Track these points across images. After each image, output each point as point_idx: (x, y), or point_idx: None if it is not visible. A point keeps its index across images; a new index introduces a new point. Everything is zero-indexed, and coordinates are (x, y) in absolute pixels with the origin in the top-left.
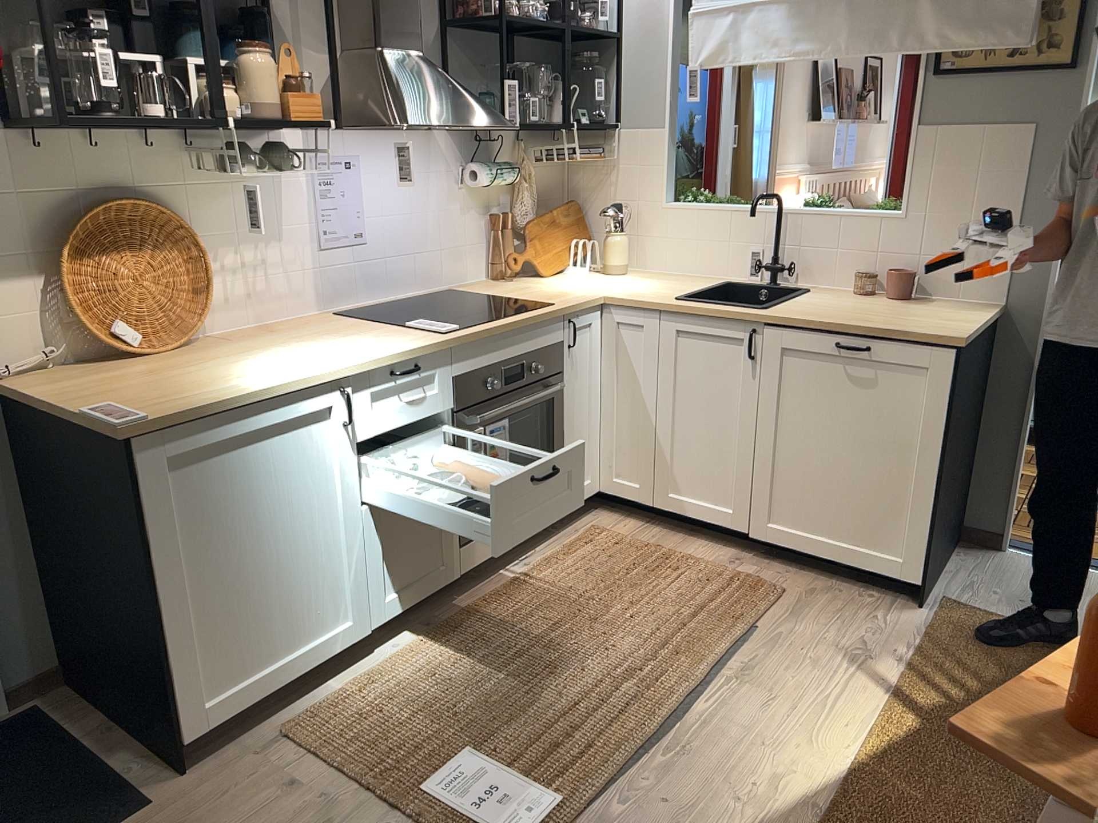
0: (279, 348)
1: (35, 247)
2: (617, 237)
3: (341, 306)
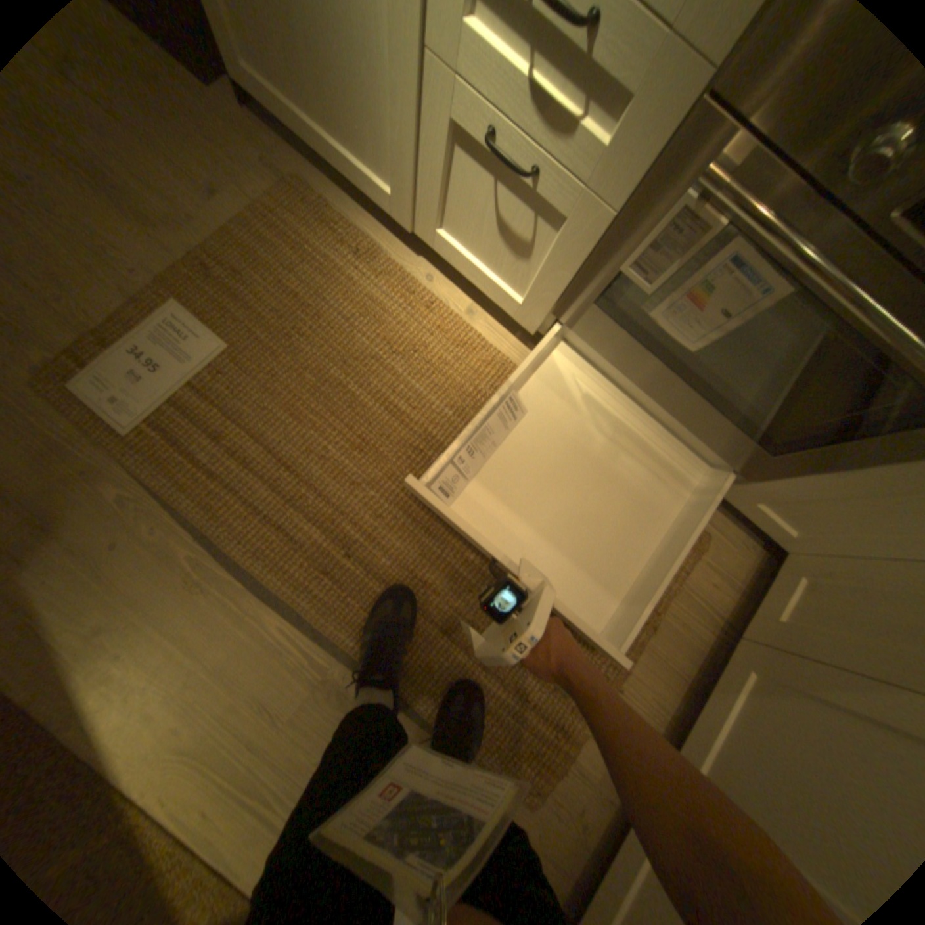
0: None
1: None
2: None
3: None
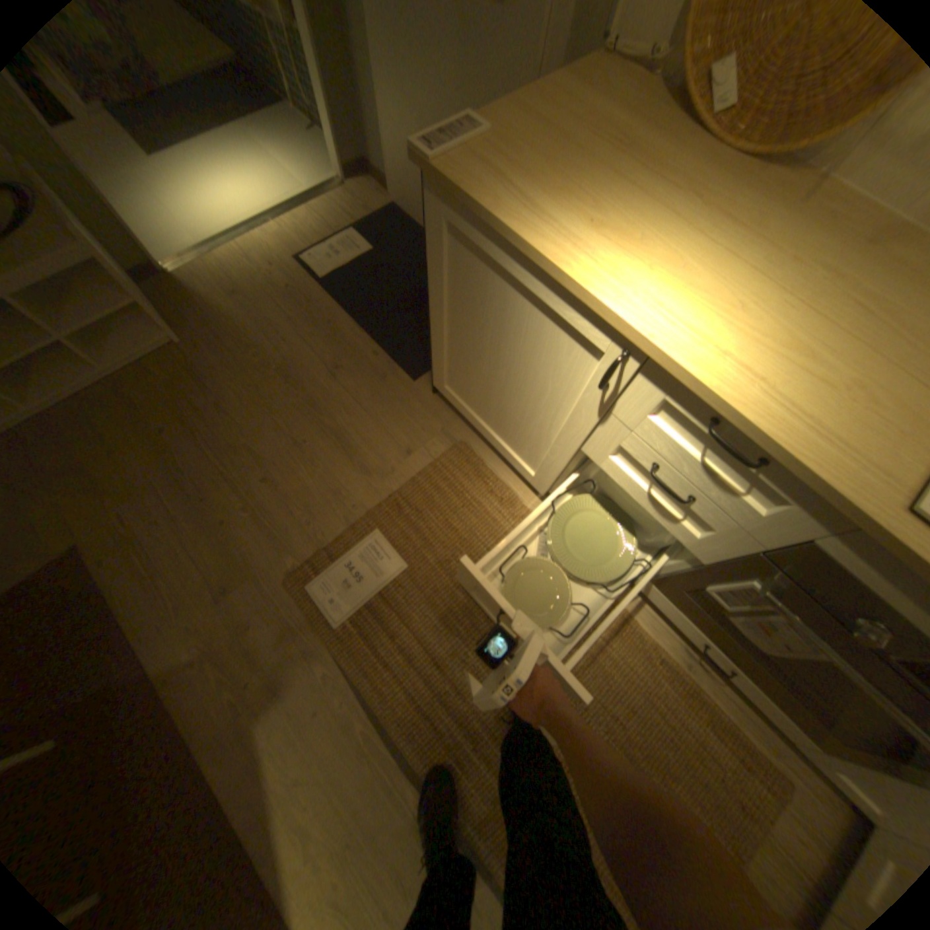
0: (768, 255)
1: None
2: None
3: None
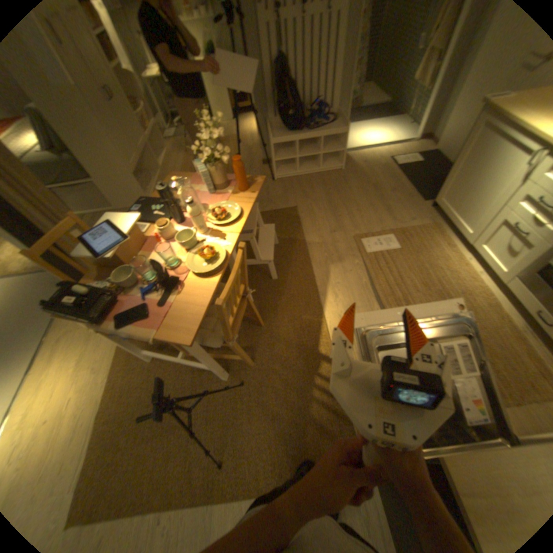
0: None
1: None
2: None
3: None
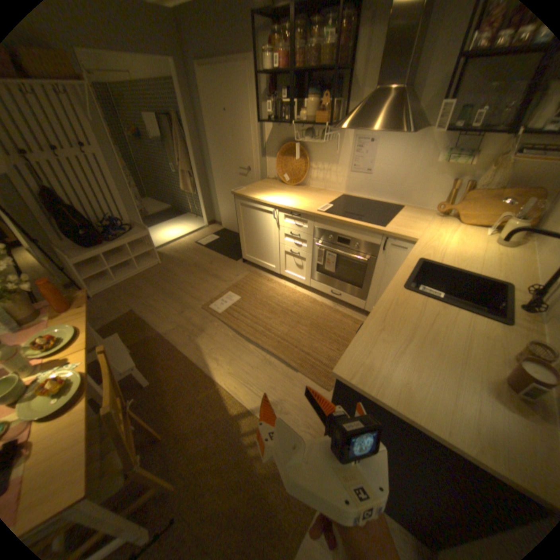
0: (295, 194)
1: (277, 151)
2: (513, 221)
3: (353, 194)
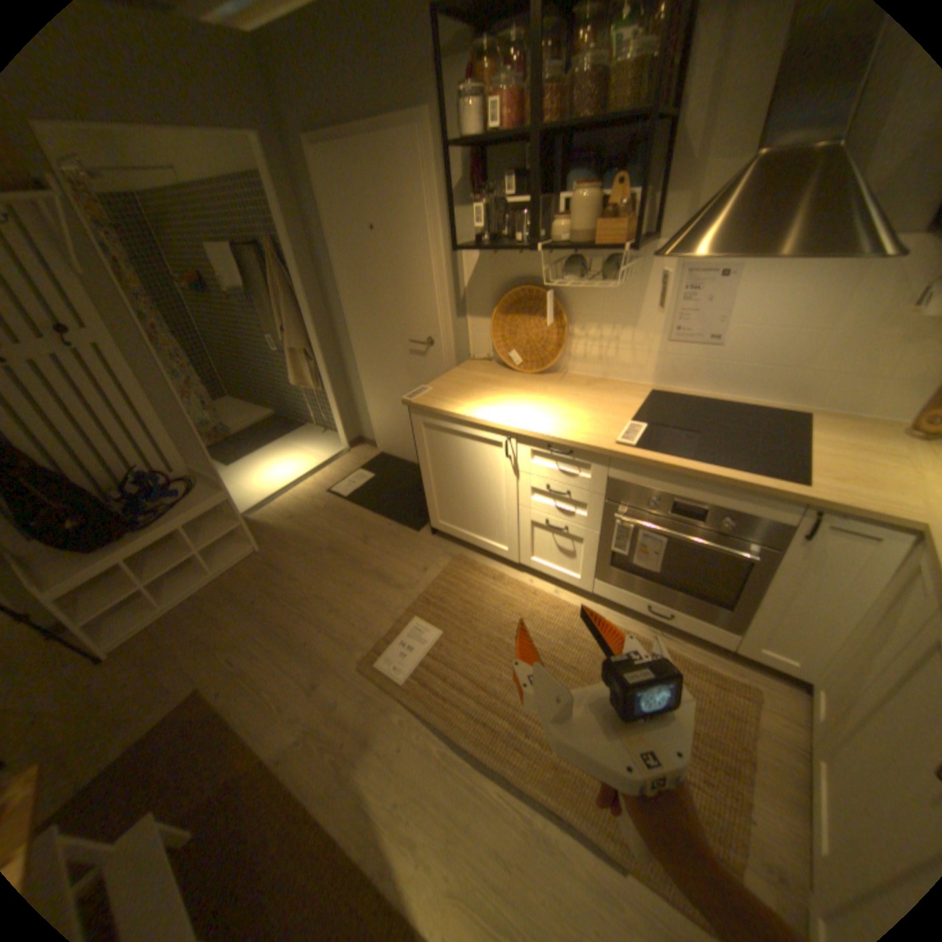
0: (547, 397)
1: (492, 303)
2: None
3: (675, 386)
